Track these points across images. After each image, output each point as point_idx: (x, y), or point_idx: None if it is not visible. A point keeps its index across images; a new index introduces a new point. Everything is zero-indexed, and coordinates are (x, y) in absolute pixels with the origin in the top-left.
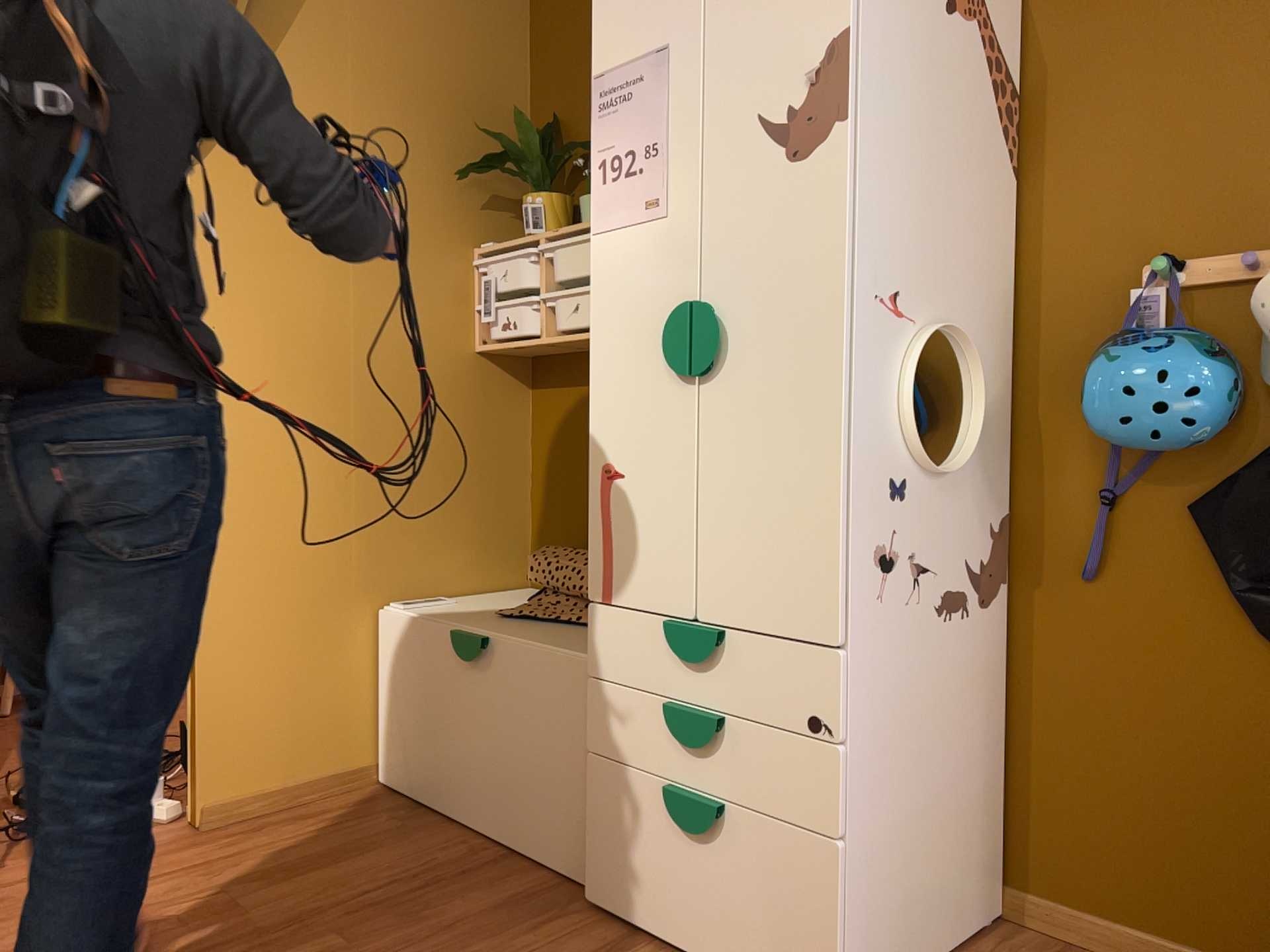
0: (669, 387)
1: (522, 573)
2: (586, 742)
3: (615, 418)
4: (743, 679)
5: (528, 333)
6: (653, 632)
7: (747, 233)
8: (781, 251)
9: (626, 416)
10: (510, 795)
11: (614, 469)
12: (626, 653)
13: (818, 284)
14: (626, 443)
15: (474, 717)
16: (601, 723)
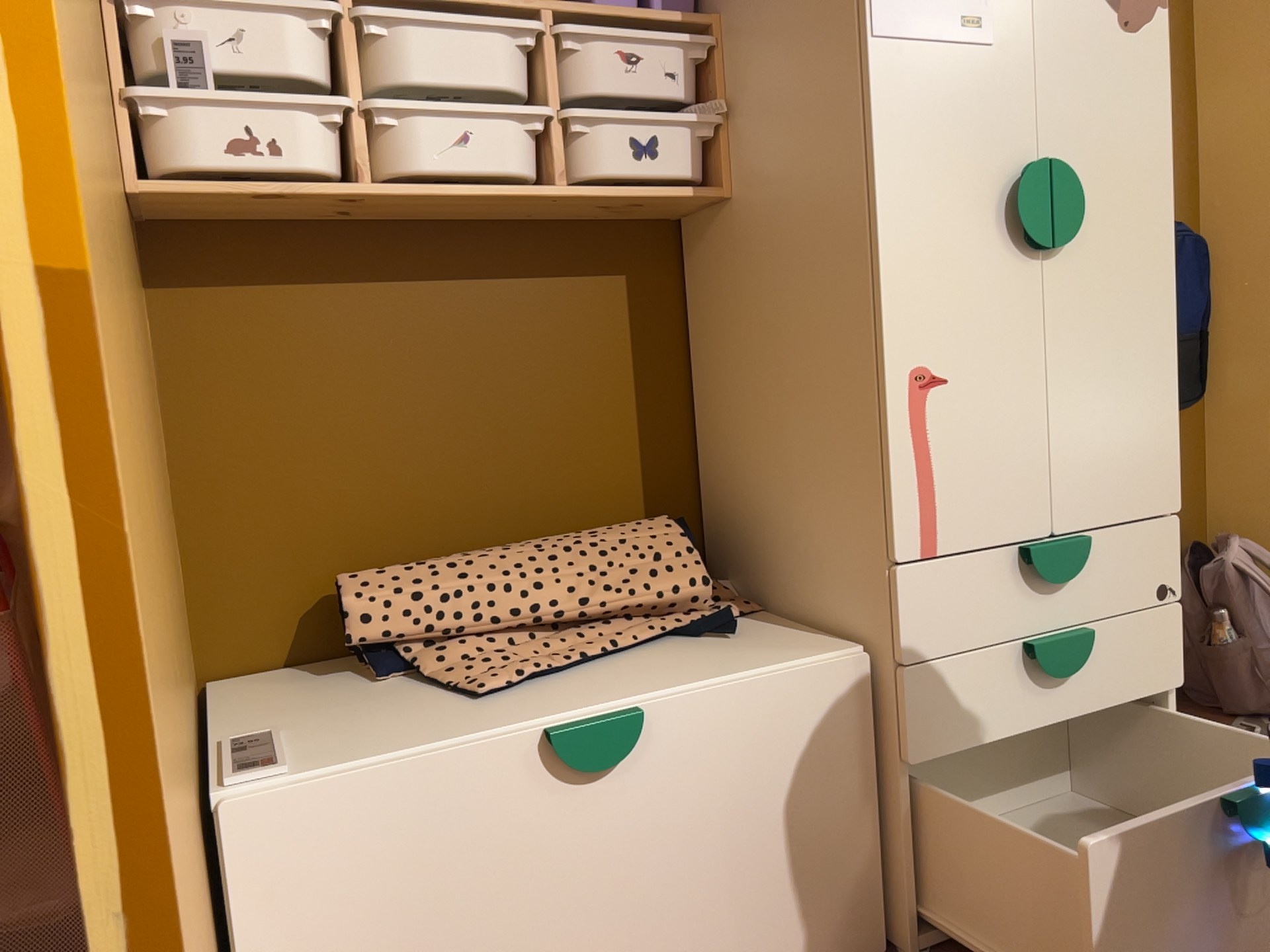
0: (1008, 265)
1: (195, 657)
2: (912, 755)
3: (932, 305)
4: (1100, 578)
5: (308, 174)
6: (998, 569)
7: (1086, 96)
8: (1119, 124)
9: (949, 303)
10: (717, 937)
11: (935, 376)
12: (964, 609)
13: (1152, 165)
14: (951, 338)
15: (614, 864)
16: (934, 717)
